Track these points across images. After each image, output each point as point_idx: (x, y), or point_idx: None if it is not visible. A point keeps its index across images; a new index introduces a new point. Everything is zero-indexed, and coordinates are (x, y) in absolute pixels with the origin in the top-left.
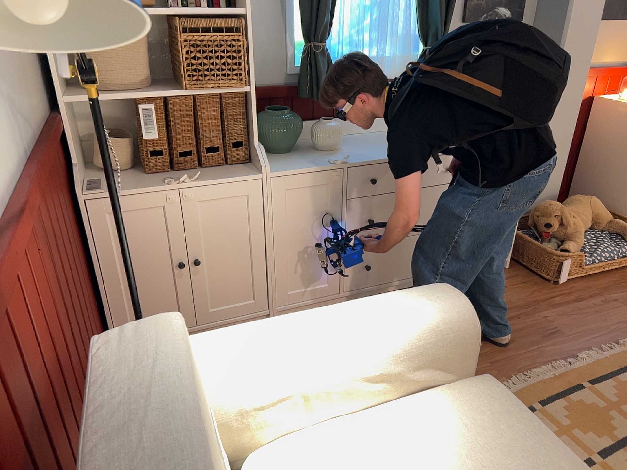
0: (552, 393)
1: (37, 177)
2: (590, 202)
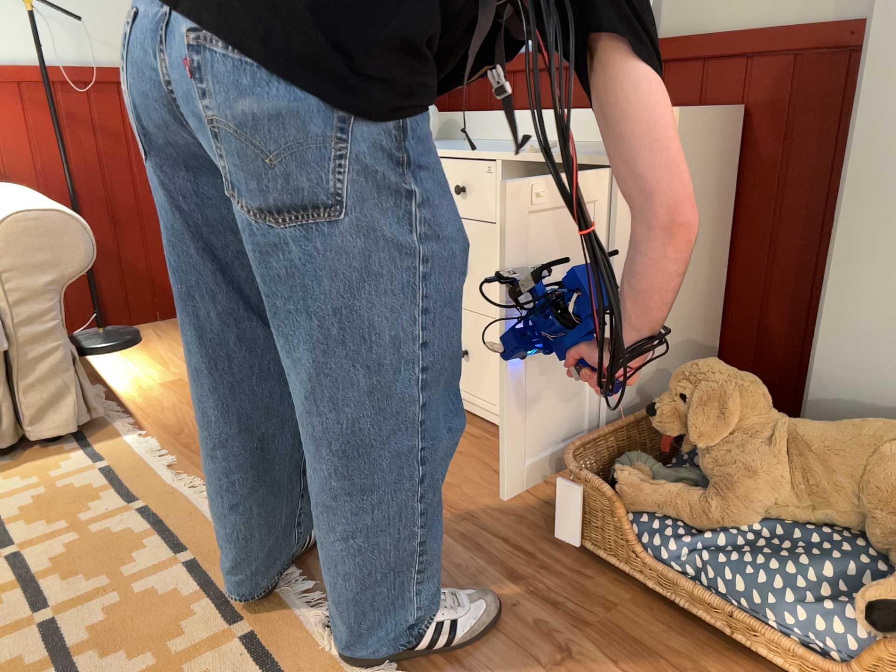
0: (170, 520)
1: (70, 77)
2: (893, 443)
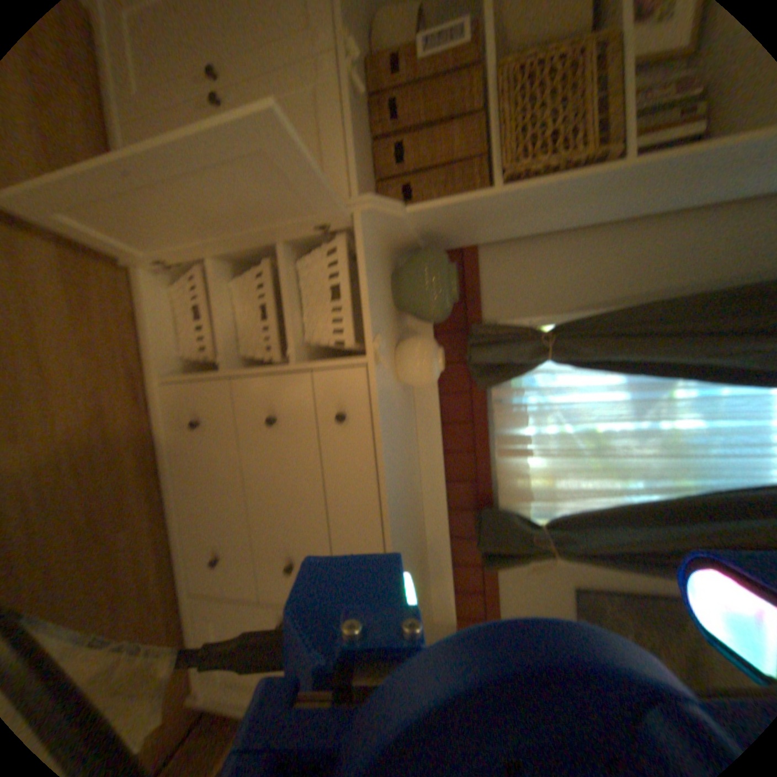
0: None
1: None
2: None
